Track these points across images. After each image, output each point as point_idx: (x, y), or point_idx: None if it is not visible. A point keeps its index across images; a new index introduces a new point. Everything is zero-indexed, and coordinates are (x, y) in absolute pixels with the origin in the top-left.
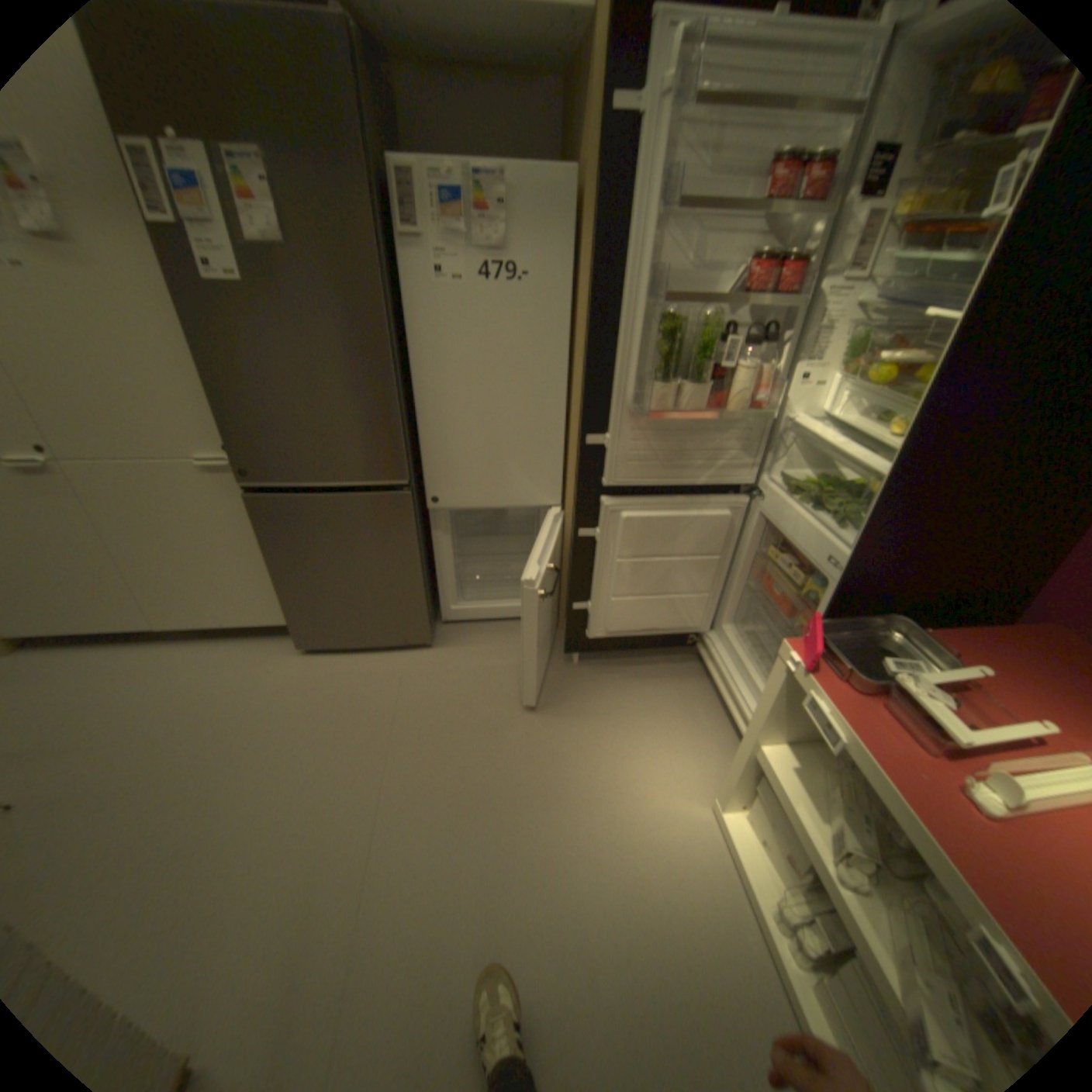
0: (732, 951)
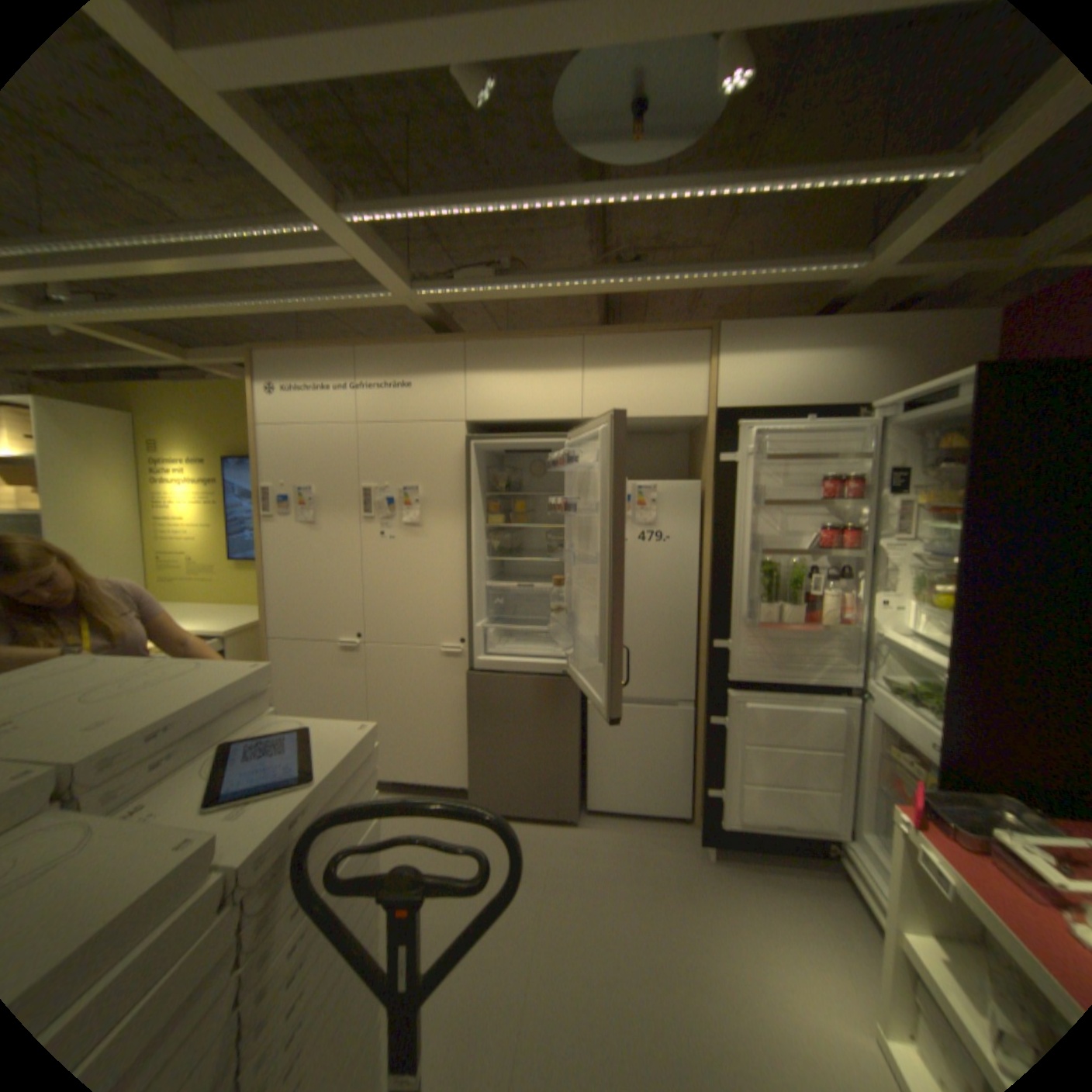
0: None
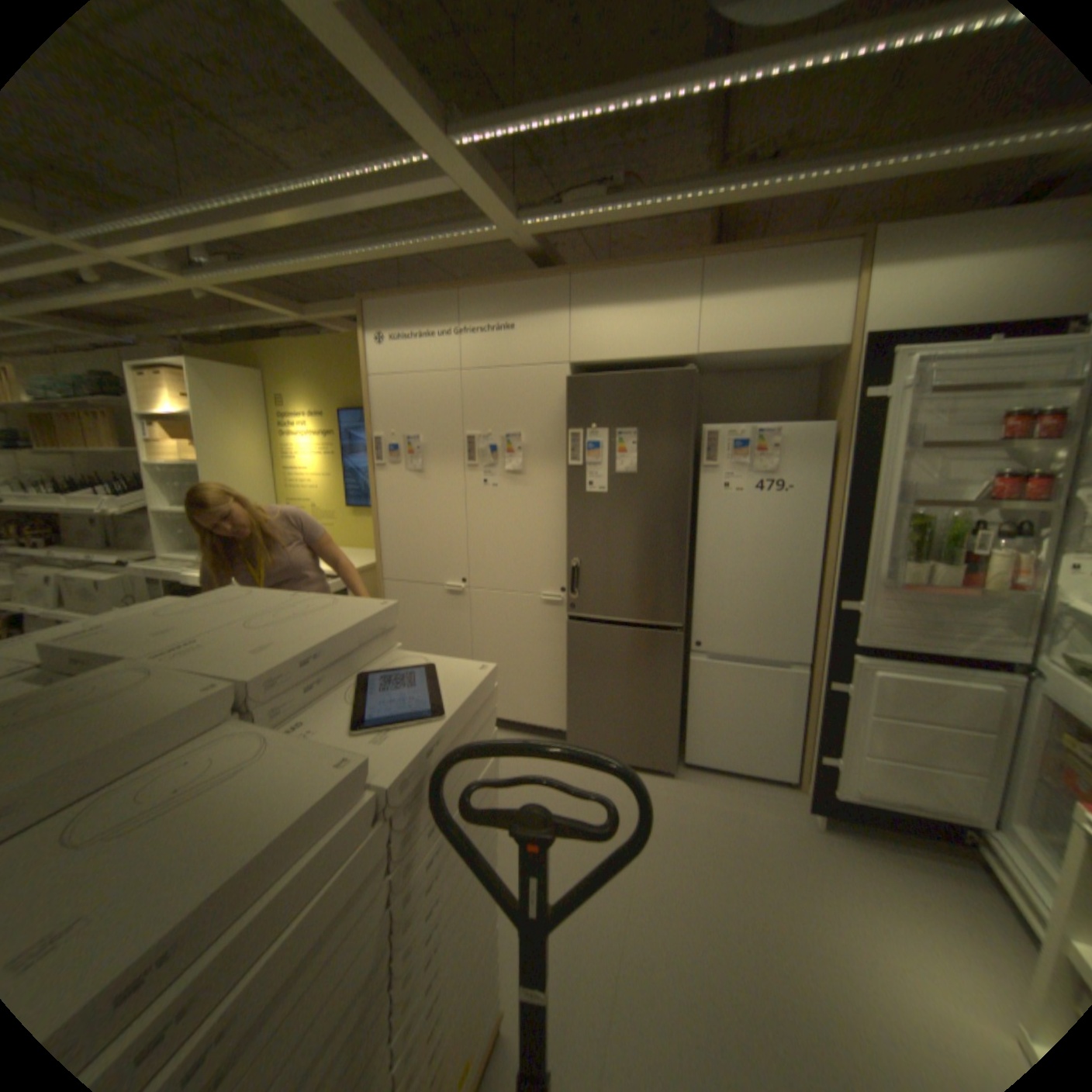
0: None
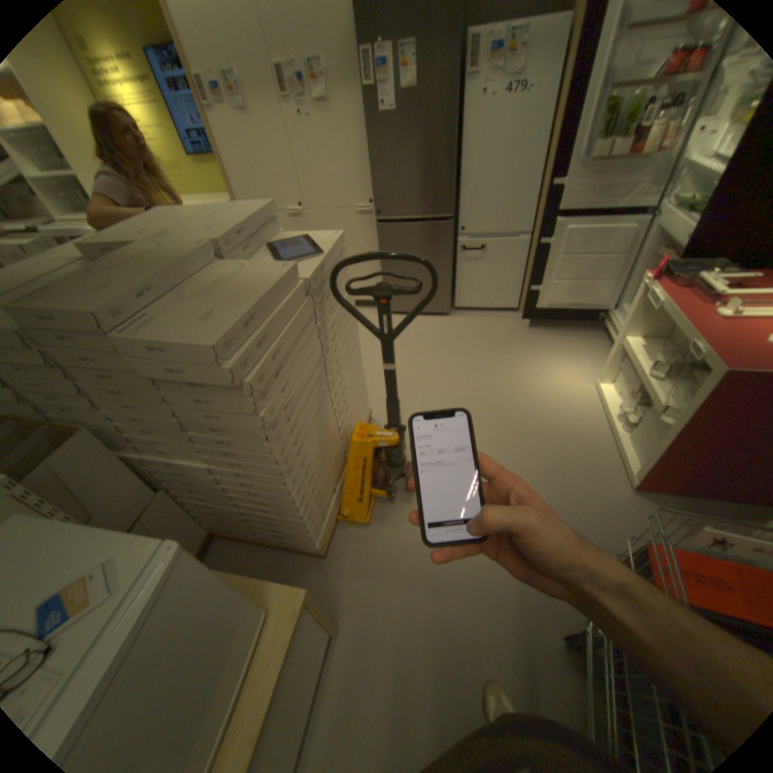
0: (592, 428)
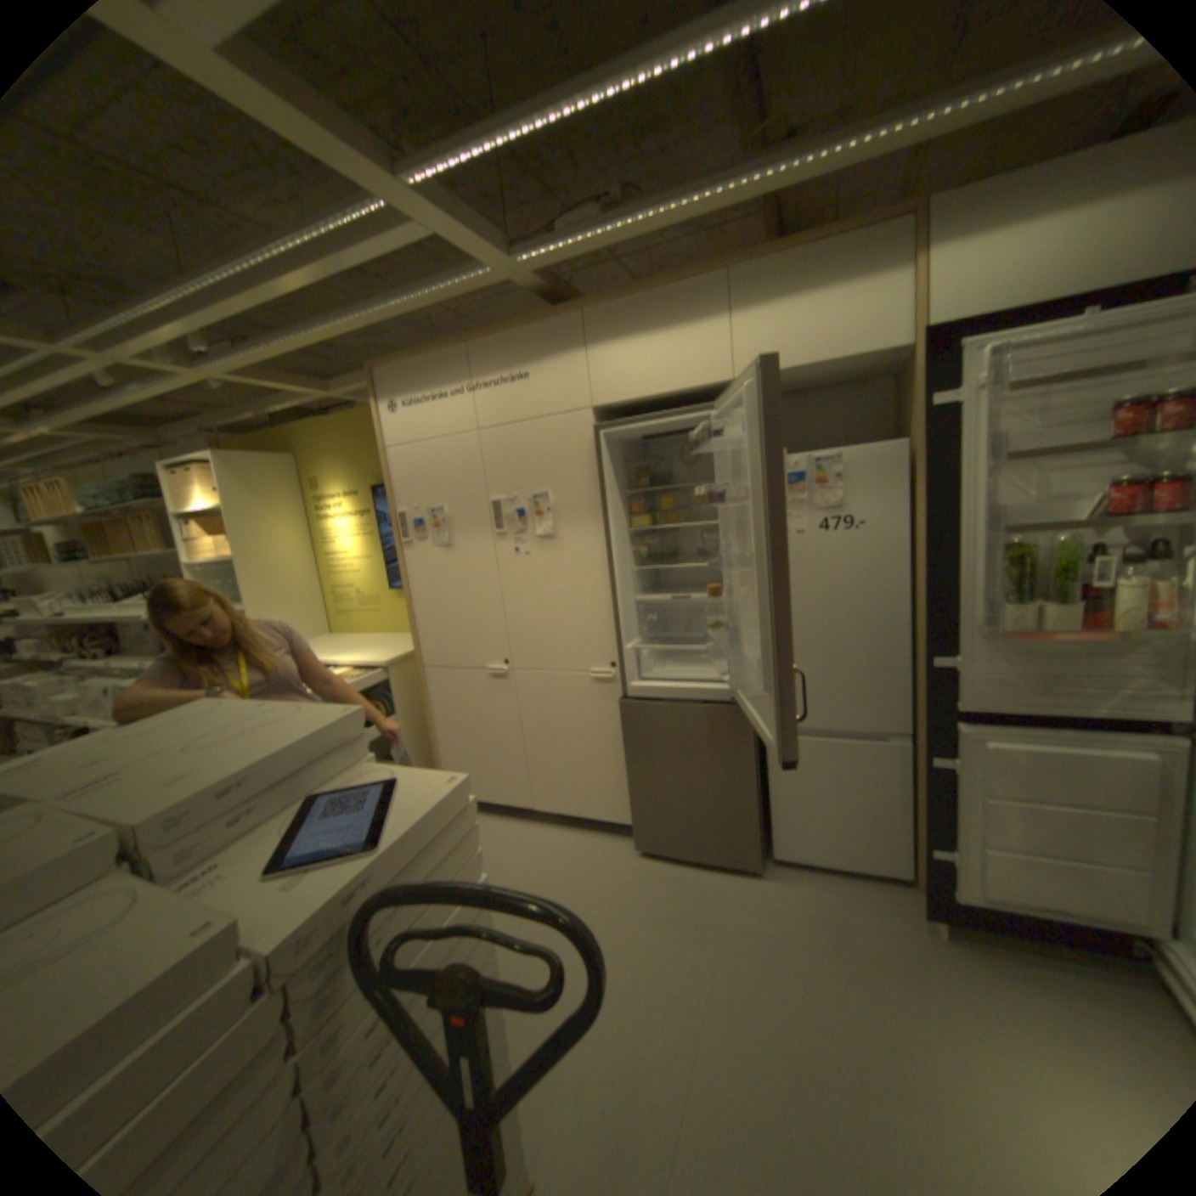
0: None
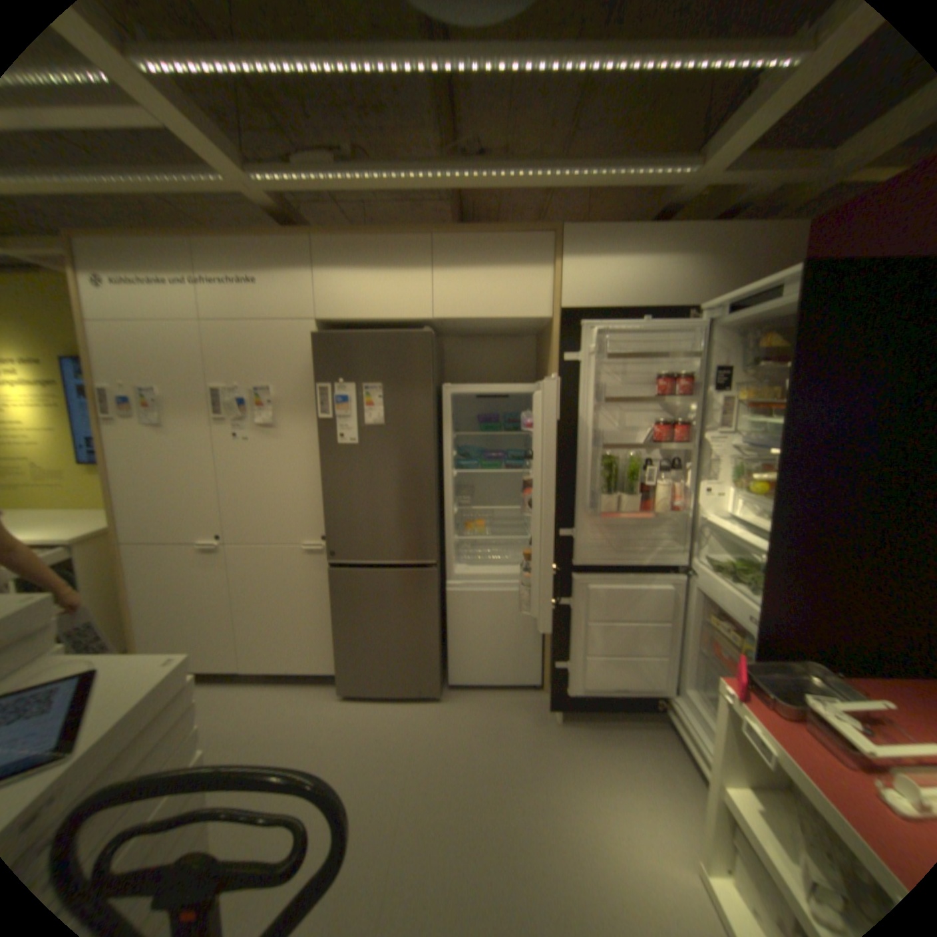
0: None
